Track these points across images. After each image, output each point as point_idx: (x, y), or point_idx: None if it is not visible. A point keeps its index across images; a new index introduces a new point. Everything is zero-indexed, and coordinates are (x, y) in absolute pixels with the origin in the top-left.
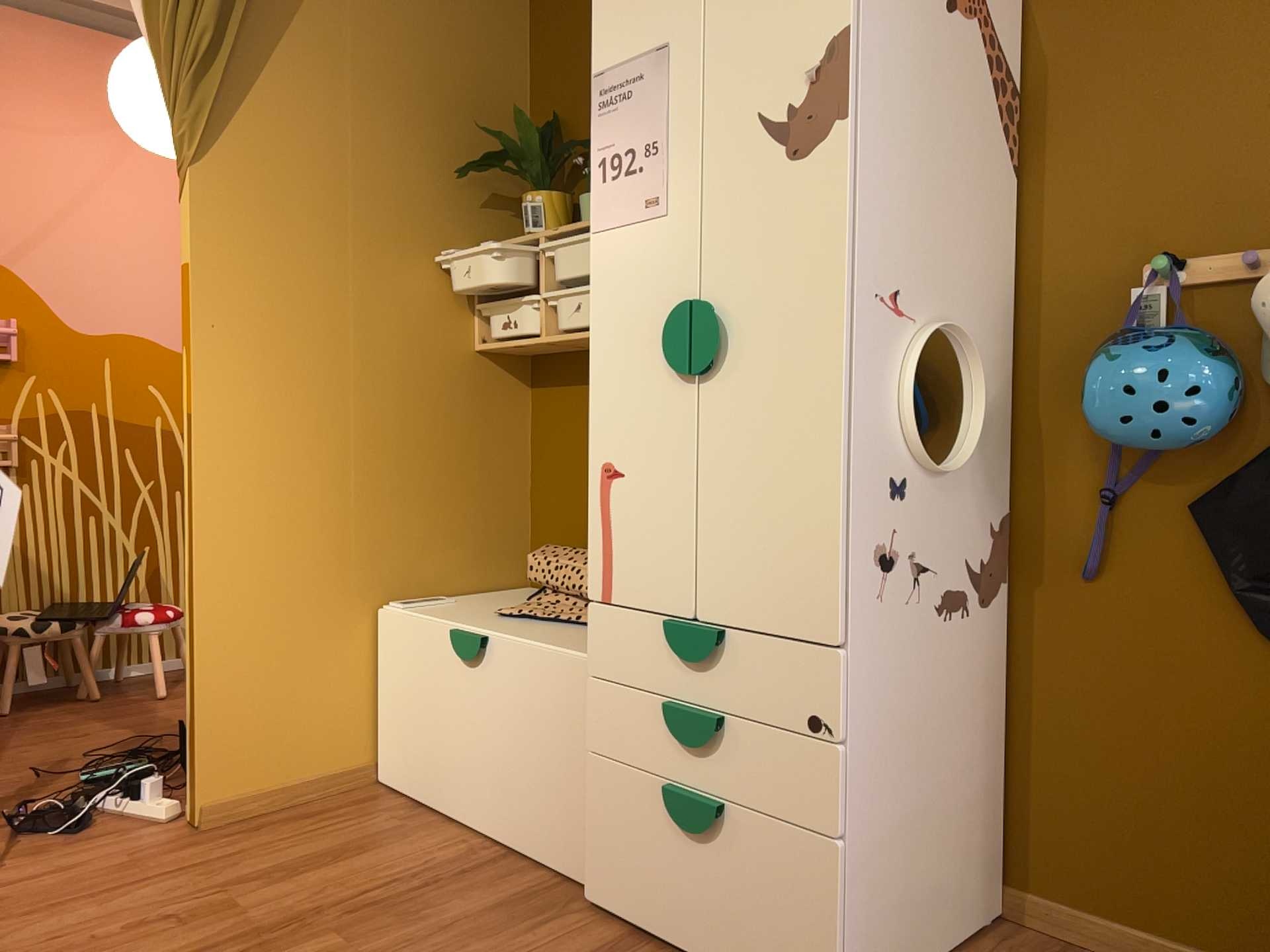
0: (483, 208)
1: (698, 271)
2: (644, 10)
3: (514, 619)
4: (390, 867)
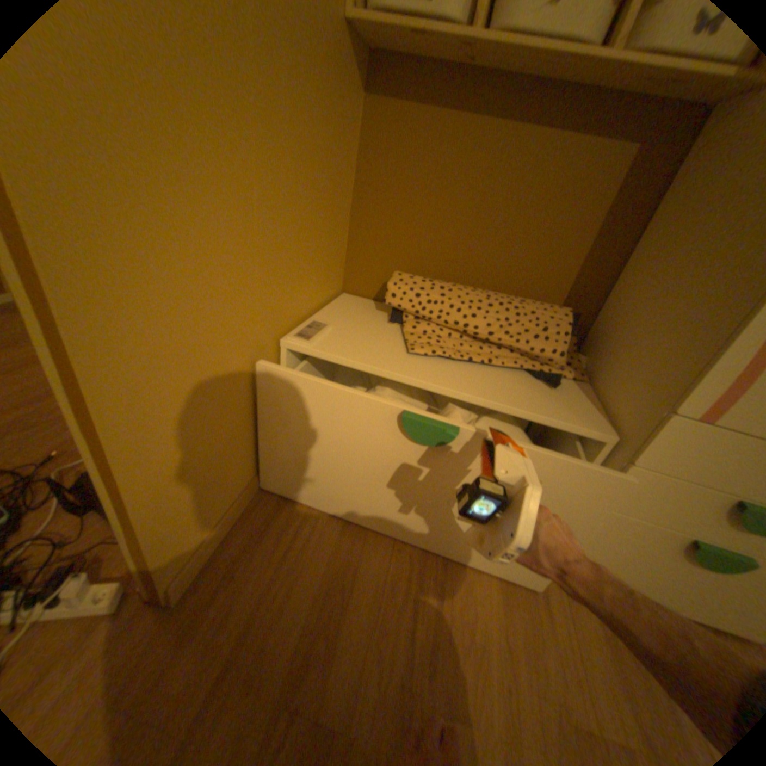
0: None
1: None
2: None
3: (432, 358)
4: (394, 582)
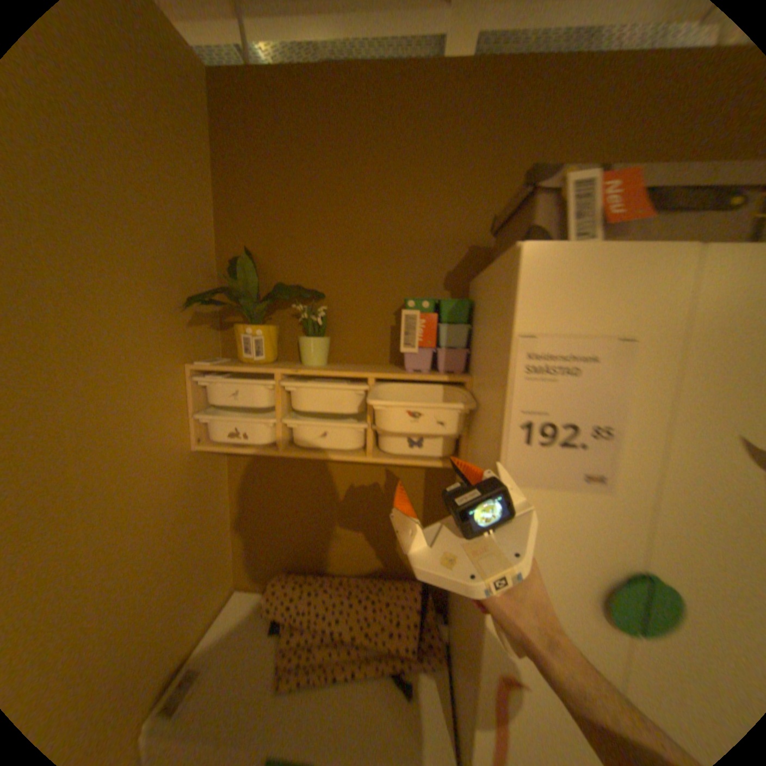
0: (189, 327)
1: (649, 550)
2: (607, 288)
3: (297, 694)
4: None
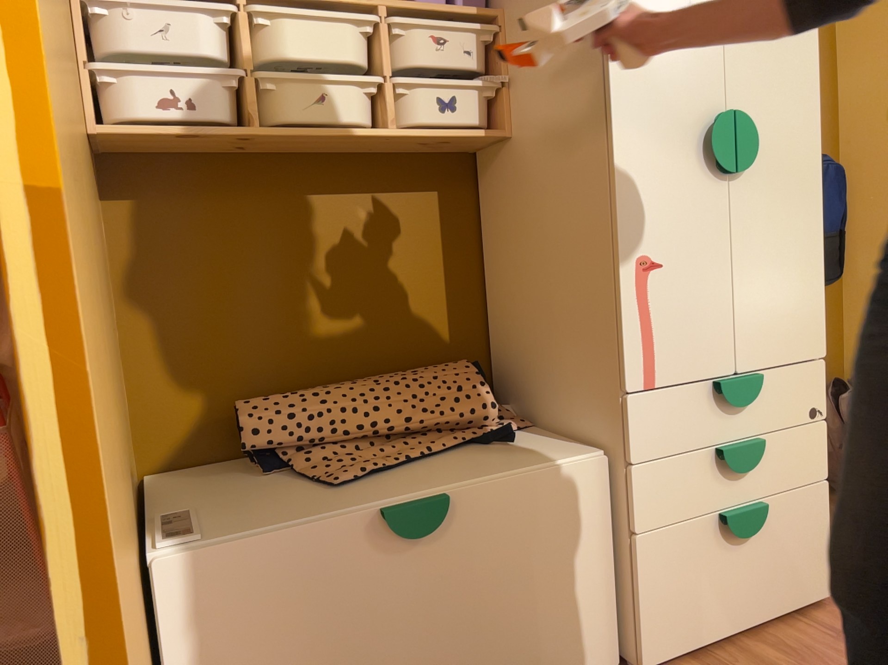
0: None
1: (724, 88)
2: None
3: (367, 479)
4: None
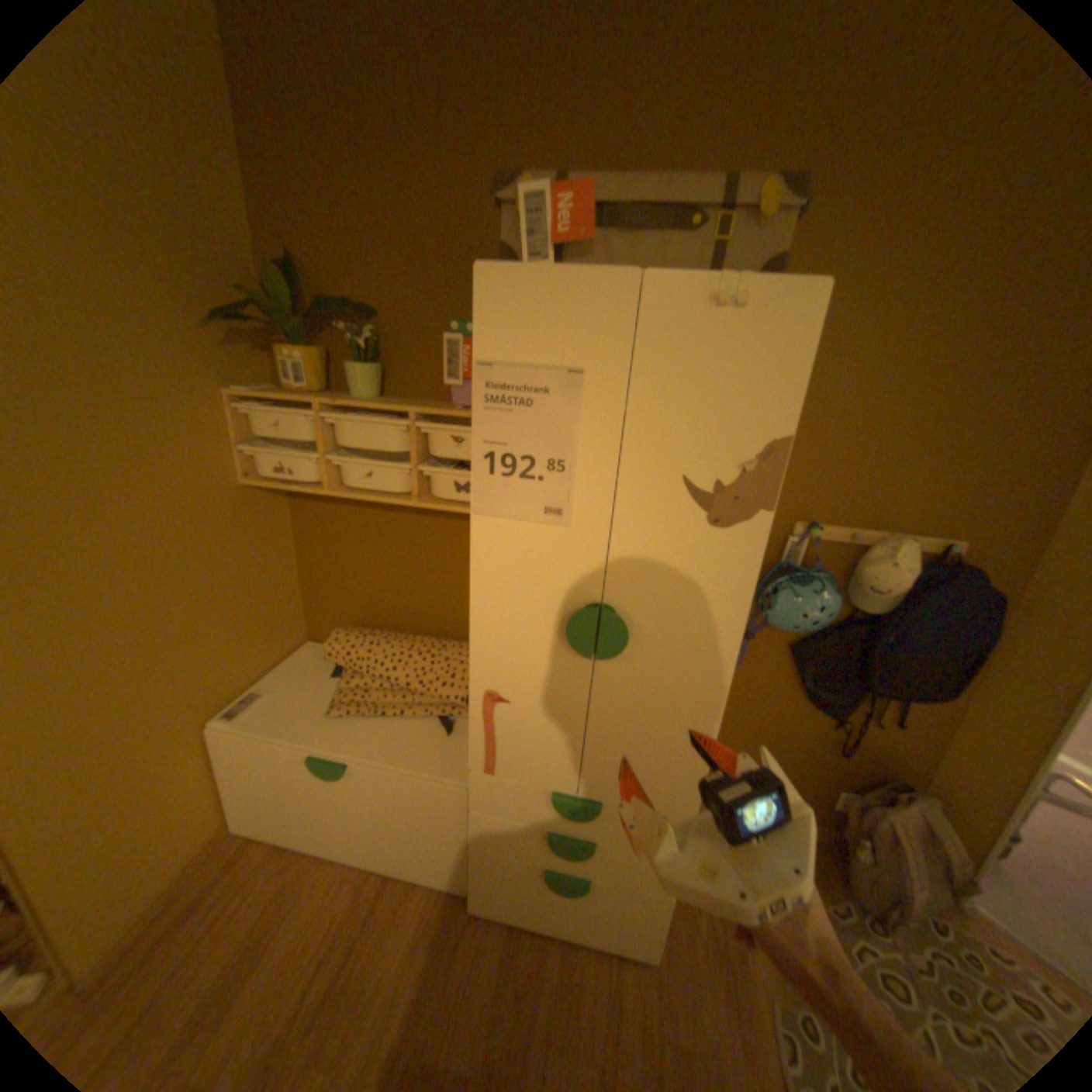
0: (223, 347)
1: (602, 583)
2: (553, 317)
3: (347, 720)
4: (307, 945)
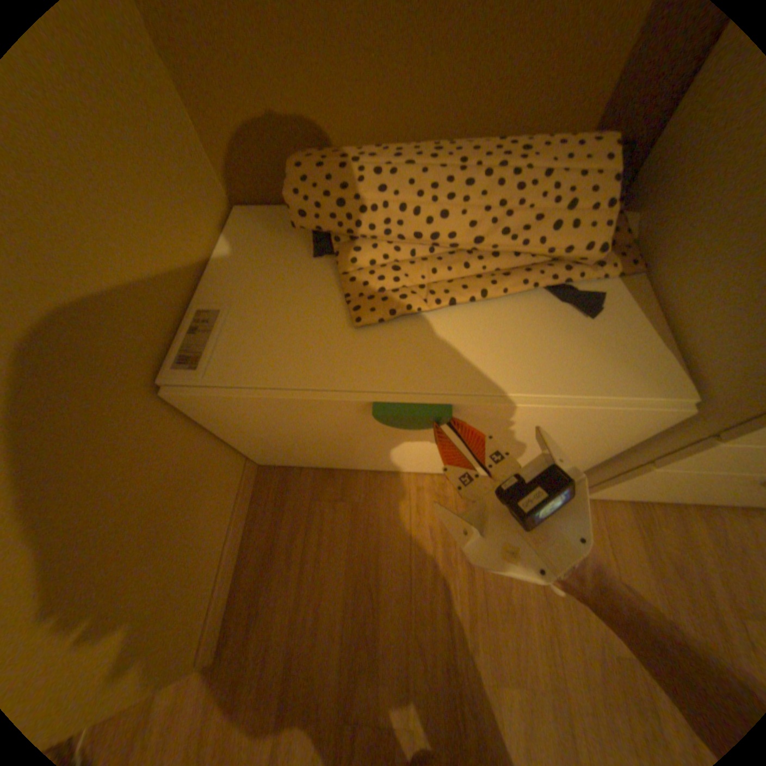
0: None
1: None
2: None
3: (393, 322)
4: (418, 564)
